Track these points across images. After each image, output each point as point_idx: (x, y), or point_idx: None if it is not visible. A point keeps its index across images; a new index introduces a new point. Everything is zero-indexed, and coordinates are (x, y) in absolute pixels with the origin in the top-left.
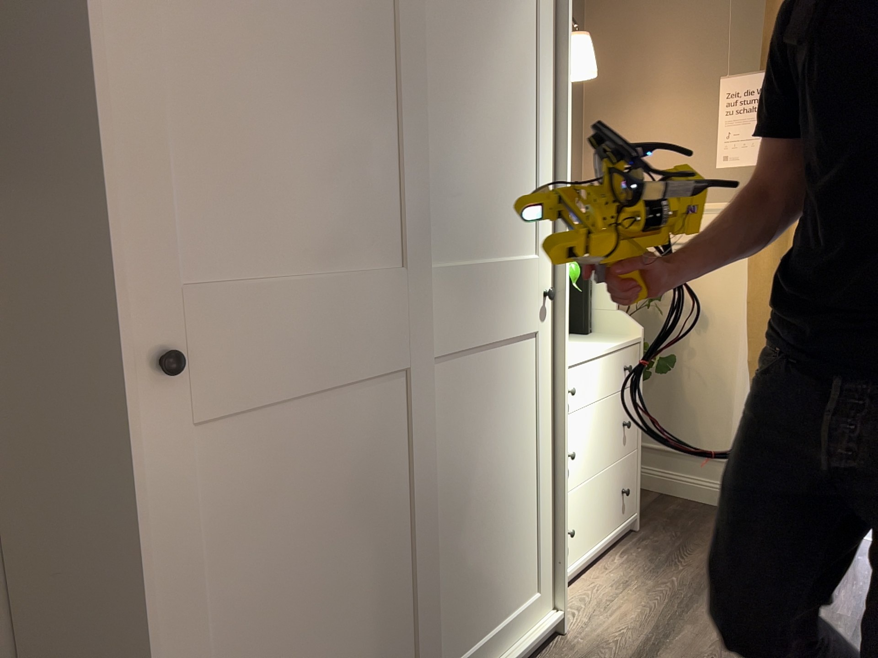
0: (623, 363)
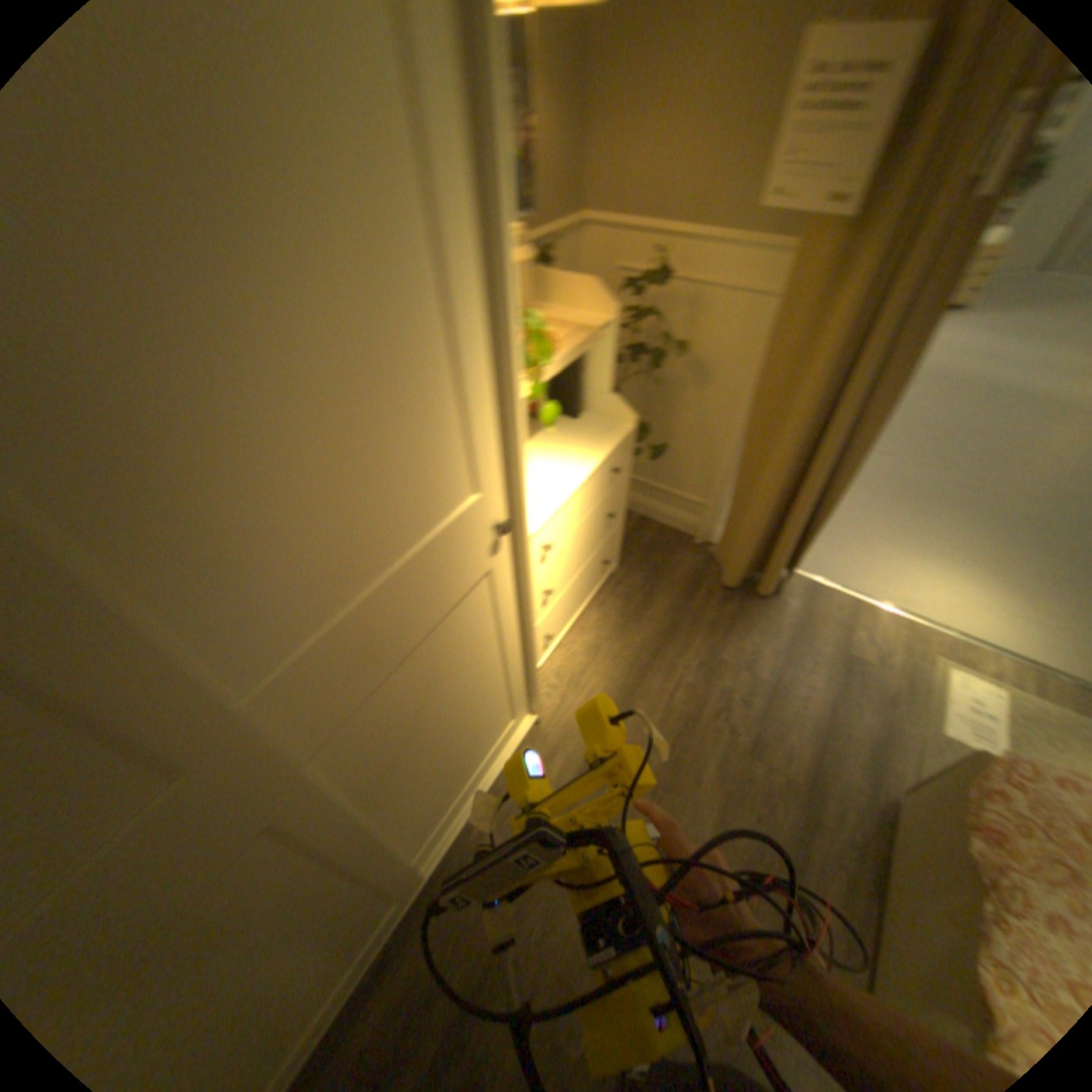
0: (609, 468)
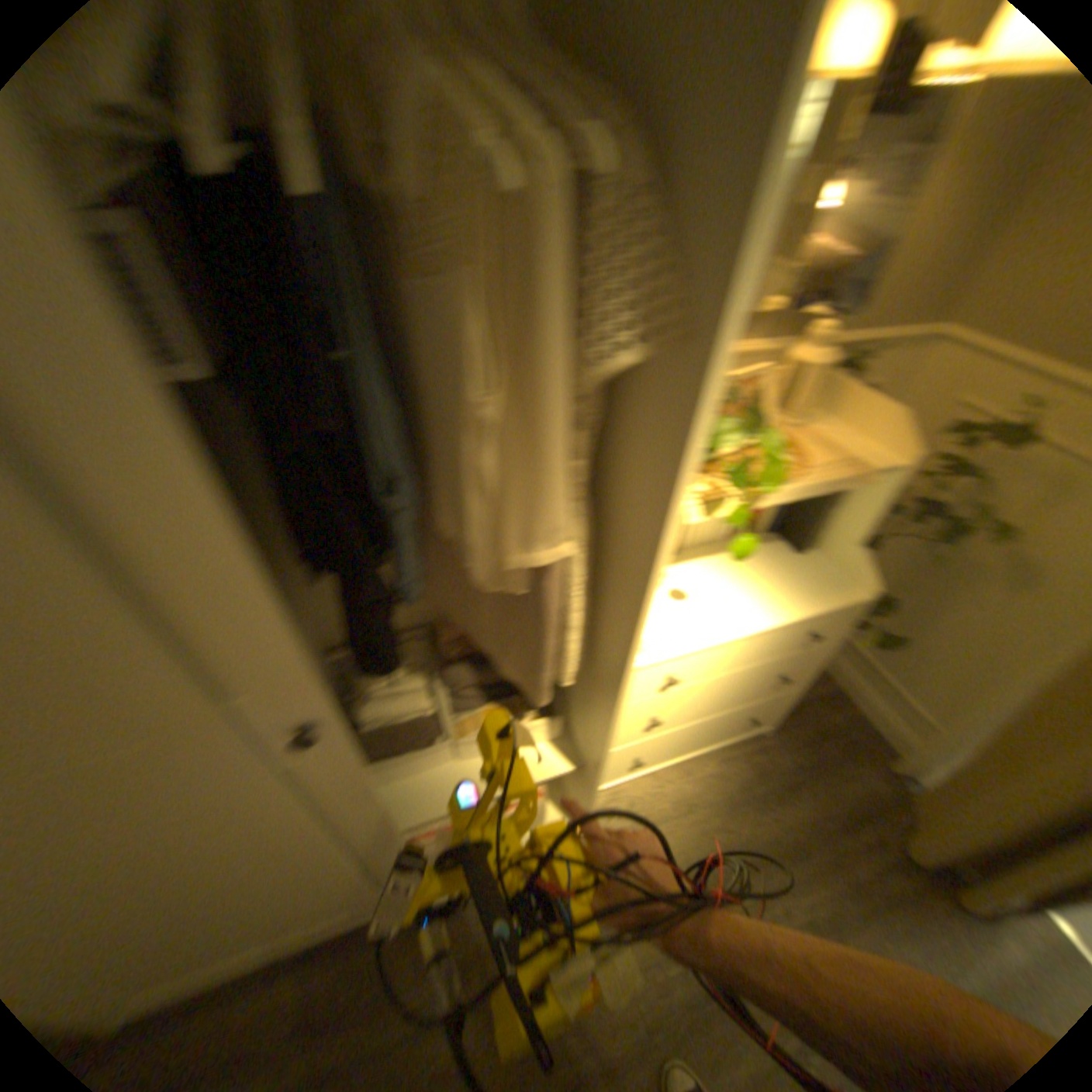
0: (806, 630)
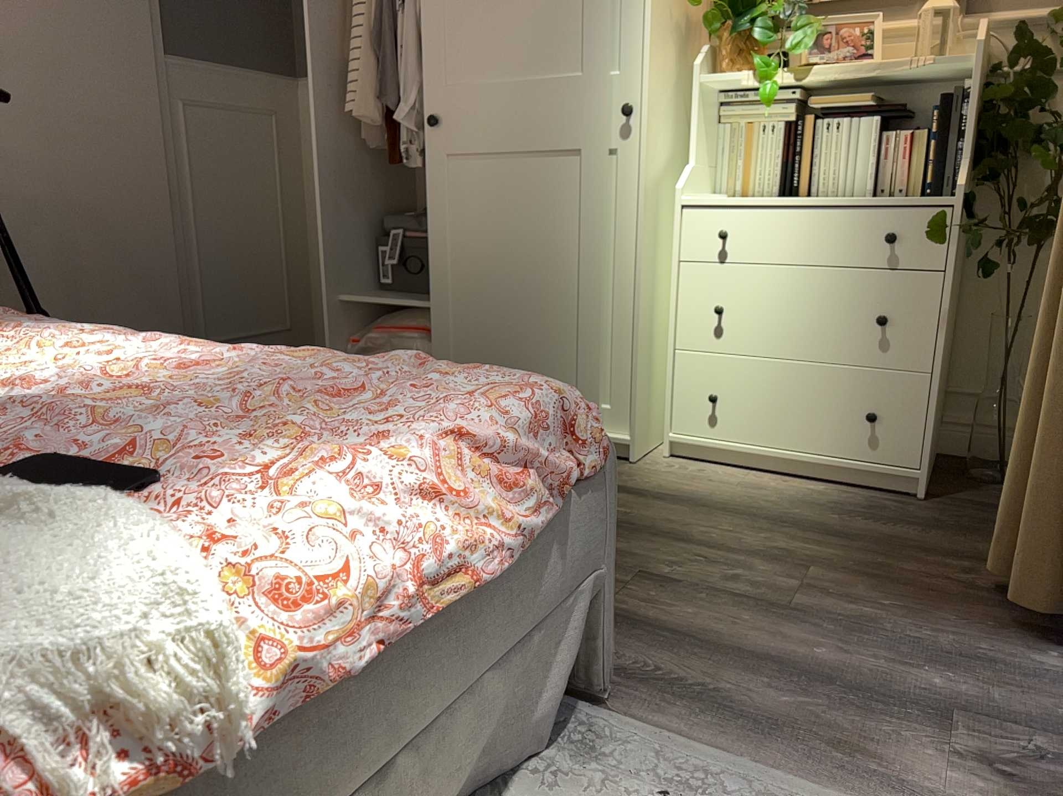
0: (879, 229)
